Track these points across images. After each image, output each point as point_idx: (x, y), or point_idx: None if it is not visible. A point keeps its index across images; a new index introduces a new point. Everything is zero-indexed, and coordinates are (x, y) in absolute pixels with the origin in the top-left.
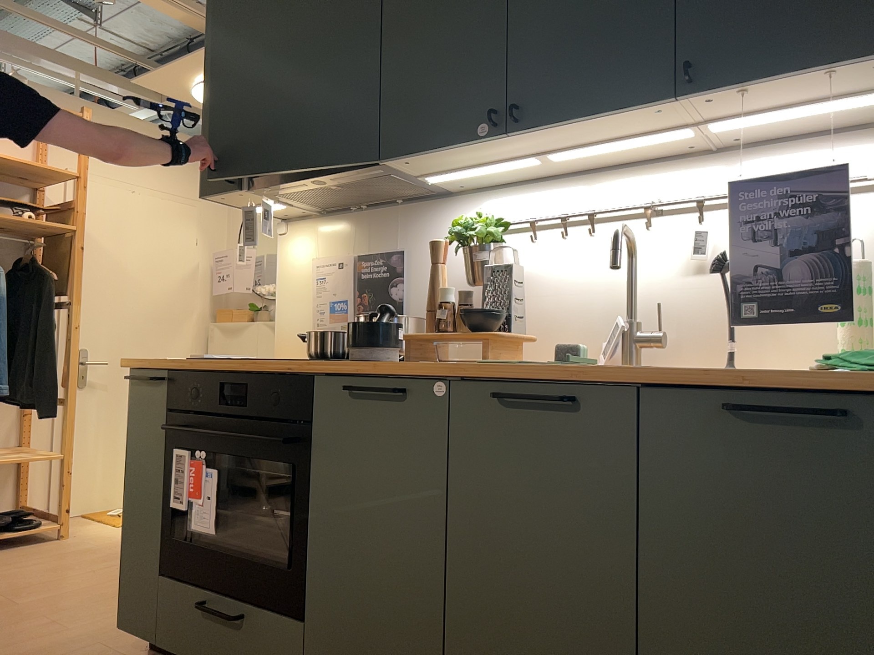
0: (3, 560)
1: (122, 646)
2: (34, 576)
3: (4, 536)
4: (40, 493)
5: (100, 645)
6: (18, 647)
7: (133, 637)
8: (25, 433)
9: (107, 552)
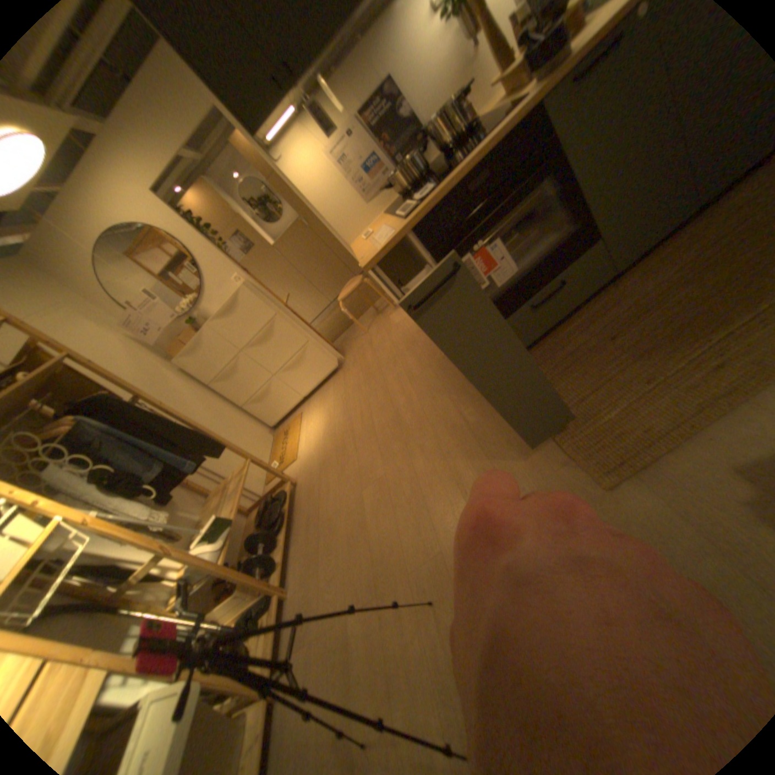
0: (309, 505)
1: (468, 399)
2: (345, 478)
3: (285, 506)
4: (241, 499)
5: (462, 410)
6: (445, 450)
7: (459, 398)
8: (199, 488)
9: (331, 450)
